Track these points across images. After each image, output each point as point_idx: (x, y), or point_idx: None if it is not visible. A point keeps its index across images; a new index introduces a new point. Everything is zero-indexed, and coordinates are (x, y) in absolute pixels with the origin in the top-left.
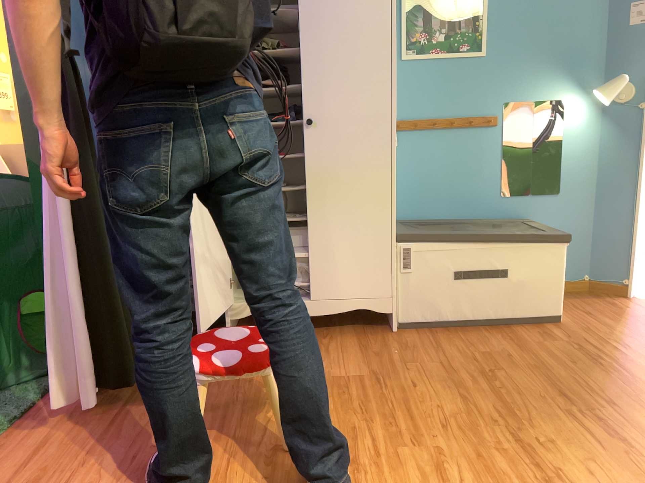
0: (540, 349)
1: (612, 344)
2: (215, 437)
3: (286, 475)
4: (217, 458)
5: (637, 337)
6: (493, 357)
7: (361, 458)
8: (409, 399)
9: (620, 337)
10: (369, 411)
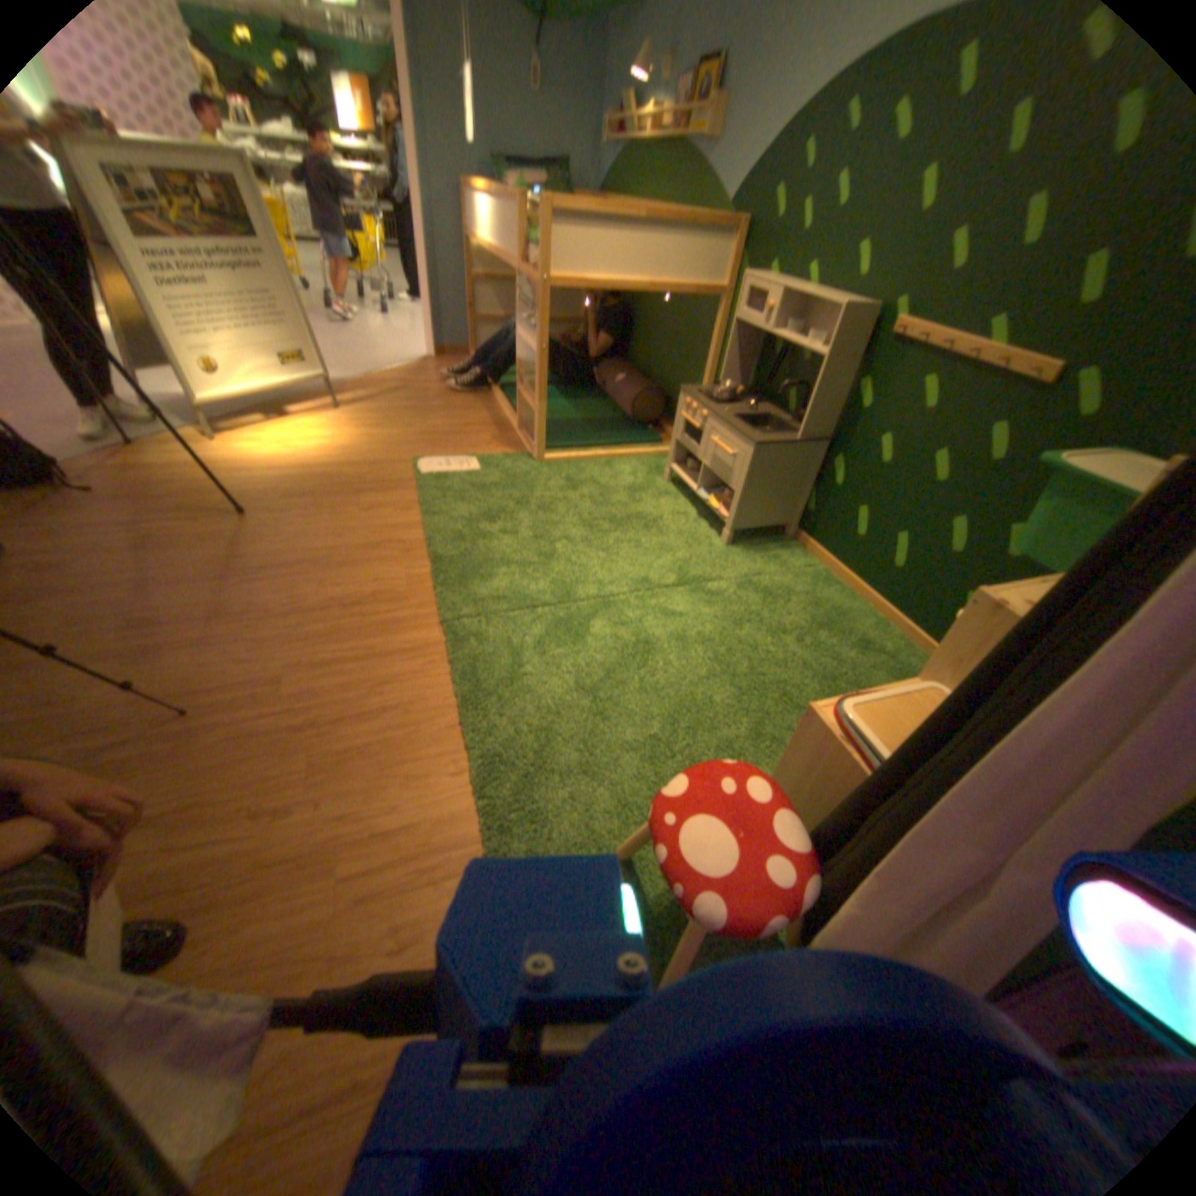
0: (83, 580)
1: (106, 532)
2: (195, 911)
3: (306, 783)
4: (258, 878)
5: (98, 515)
6: (83, 618)
7: (285, 720)
8: (165, 692)
9: (91, 524)
10: (181, 728)
